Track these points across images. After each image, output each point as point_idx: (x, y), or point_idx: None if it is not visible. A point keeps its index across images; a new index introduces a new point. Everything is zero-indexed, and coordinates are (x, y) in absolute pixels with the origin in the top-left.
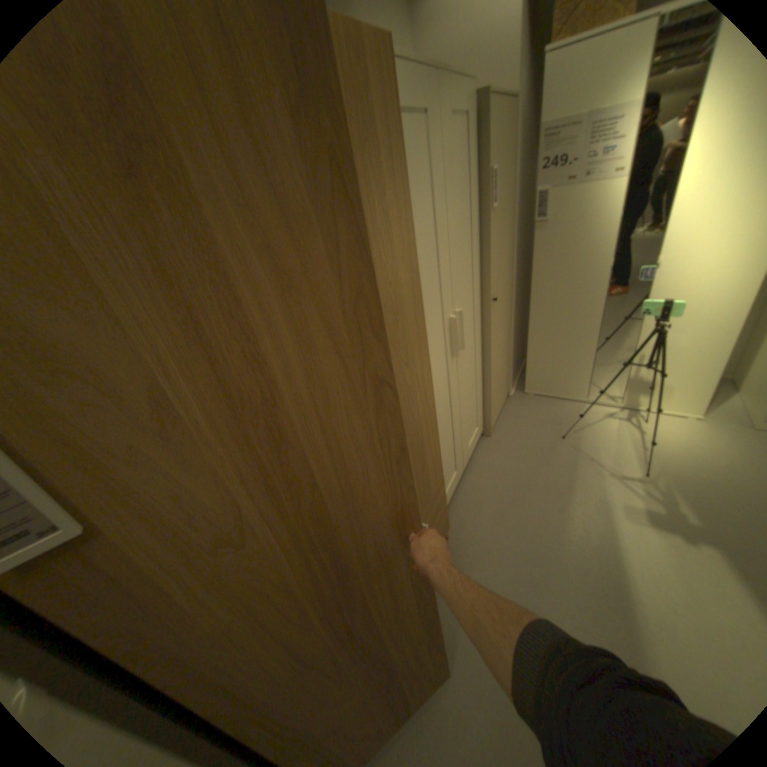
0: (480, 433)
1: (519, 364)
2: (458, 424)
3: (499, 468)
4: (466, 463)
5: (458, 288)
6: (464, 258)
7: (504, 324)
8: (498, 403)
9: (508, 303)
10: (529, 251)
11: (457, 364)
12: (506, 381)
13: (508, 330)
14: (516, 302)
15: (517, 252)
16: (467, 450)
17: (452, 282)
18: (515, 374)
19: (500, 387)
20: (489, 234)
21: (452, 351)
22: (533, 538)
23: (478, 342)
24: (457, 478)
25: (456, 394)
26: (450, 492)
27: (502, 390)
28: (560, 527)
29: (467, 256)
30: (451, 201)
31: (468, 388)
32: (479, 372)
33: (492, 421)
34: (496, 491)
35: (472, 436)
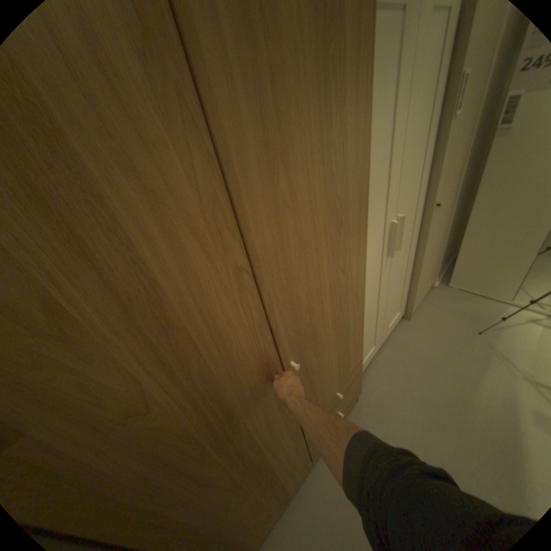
0: (401, 316)
1: (449, 259)
2: (383, 311)
3: (413, 349)
4: (385, 339)
5: (405, 194)
6: (417, 165)
7: (442, 226)
8: (423, 293)
9: (450, 207)
10: (481, 157)
11: (392, 261)
12: (434, 275)
13: (445, 231)
14: (458, 205)
15: (470, 159)
16: (388, 330)
17: (400, 189)
18: (443, 268)
19: (427, 280)
20: (446, 142)
21: (388, 251)
22: (435, 418)
23: (415, 241)
24: (375, 351)
25: (386, 286)
26: (367, 362)
27: (428, 282)
28: (463, 414)
29: (419, 163)
30: (414, 108)
31: (398, 281)
32: (410, 267)
33: (414, 308)
34: (408, 369)
35: (394, 319)
